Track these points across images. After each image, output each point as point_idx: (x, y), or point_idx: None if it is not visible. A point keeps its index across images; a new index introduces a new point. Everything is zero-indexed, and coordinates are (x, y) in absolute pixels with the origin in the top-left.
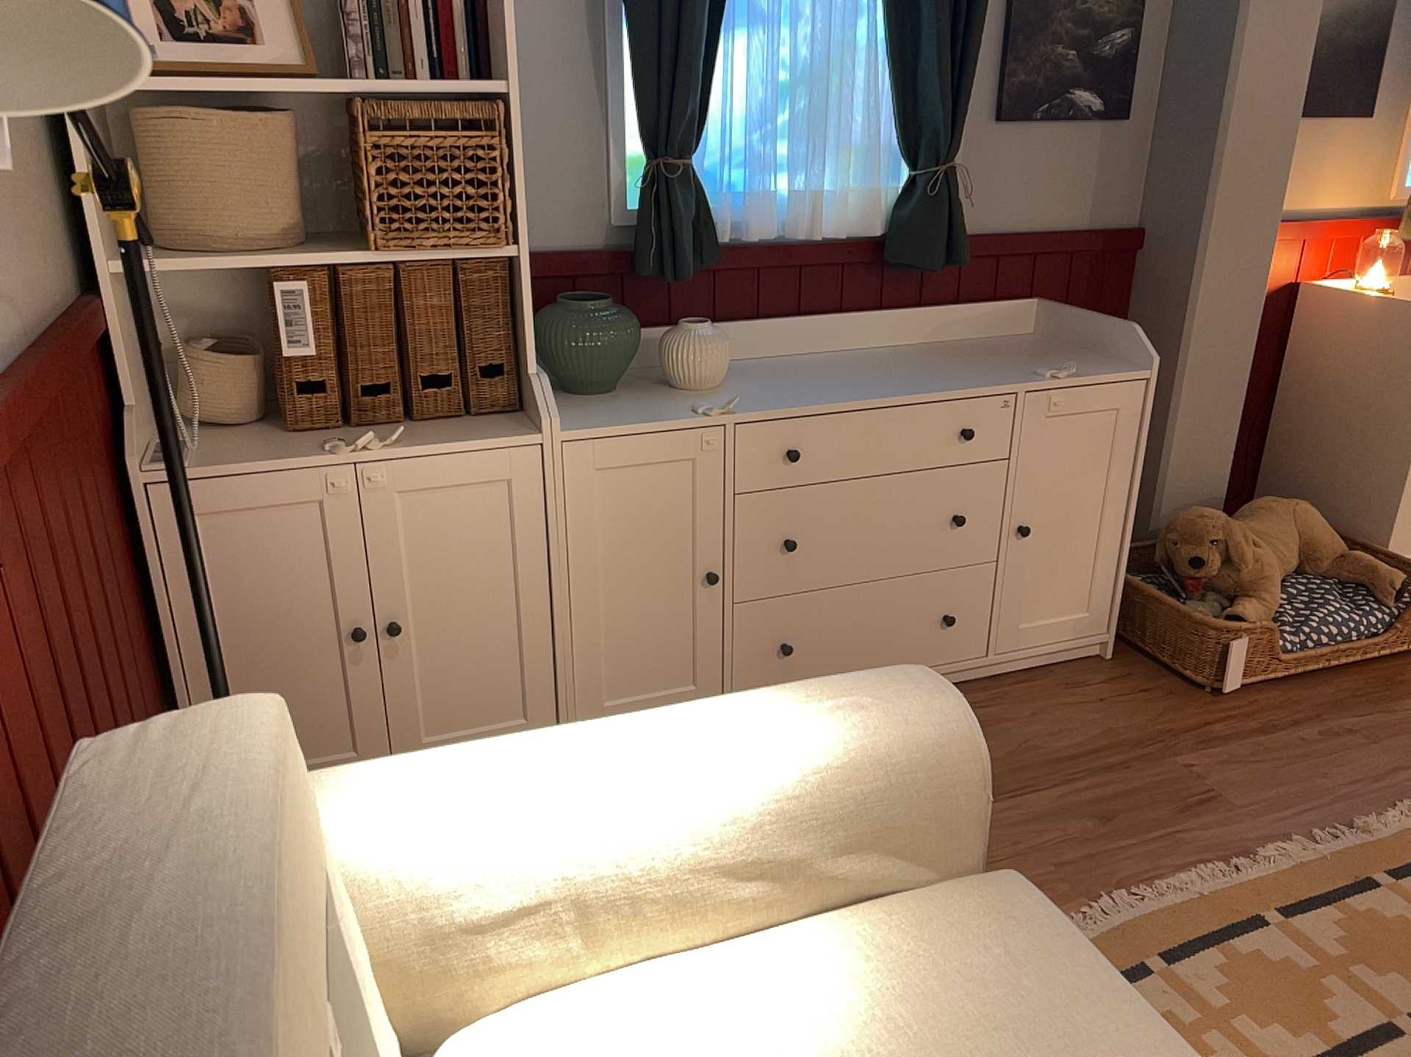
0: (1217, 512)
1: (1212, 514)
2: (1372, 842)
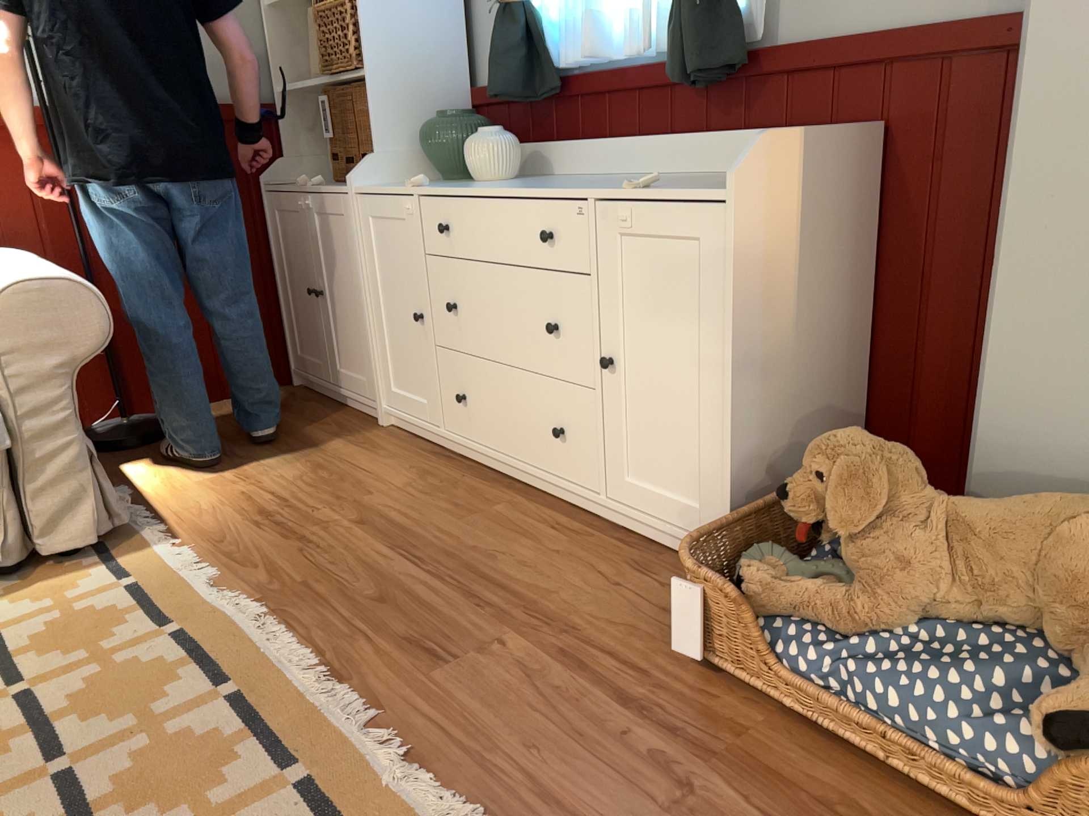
0: (881, 447)
1: (858, 440)
2: (378, 773)
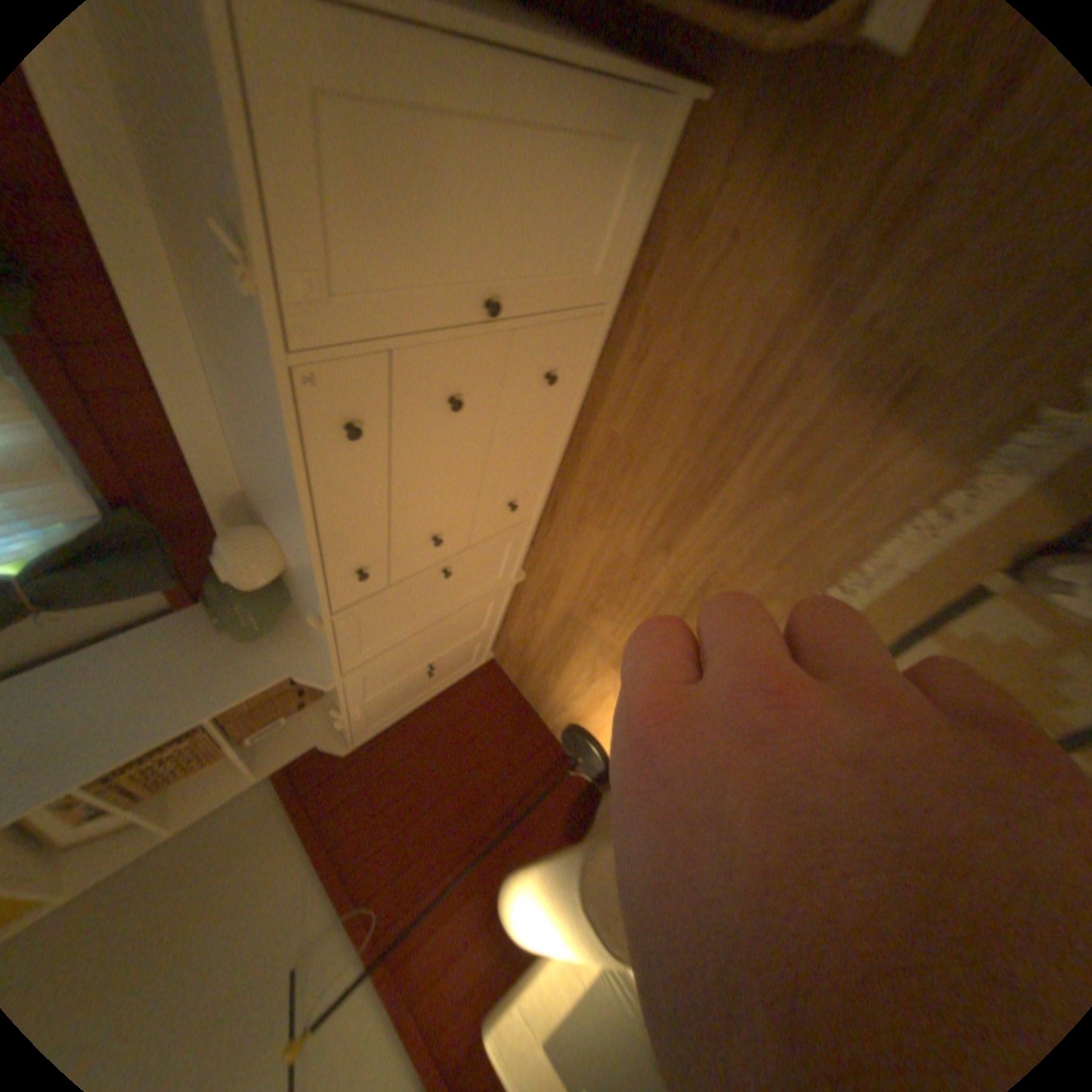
0: None
1: None
2: None
